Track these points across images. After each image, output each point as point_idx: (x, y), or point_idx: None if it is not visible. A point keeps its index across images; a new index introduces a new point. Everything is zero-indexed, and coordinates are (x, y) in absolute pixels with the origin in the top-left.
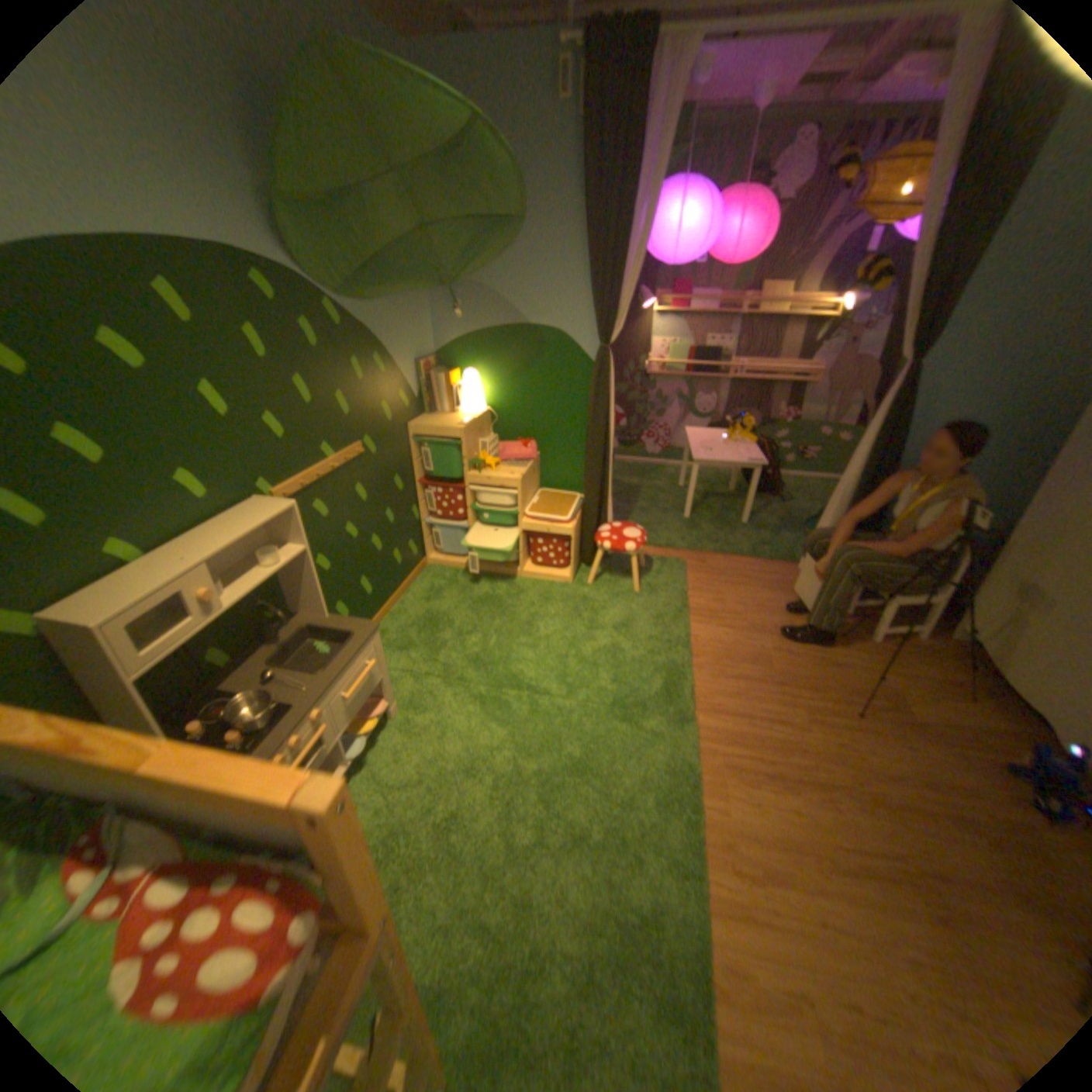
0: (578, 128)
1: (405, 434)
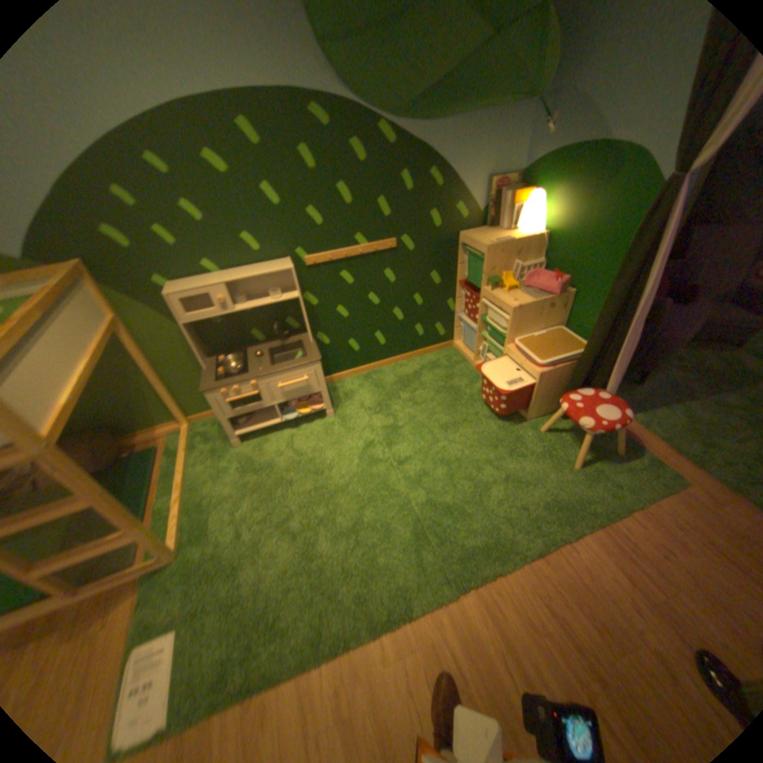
0: None
1: (455, 241)
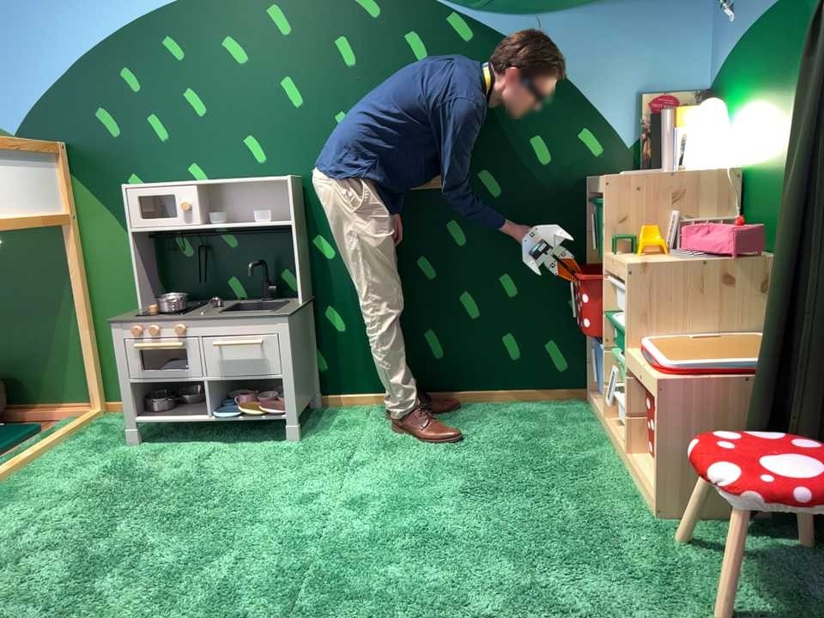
0: None
1: (579, 189)
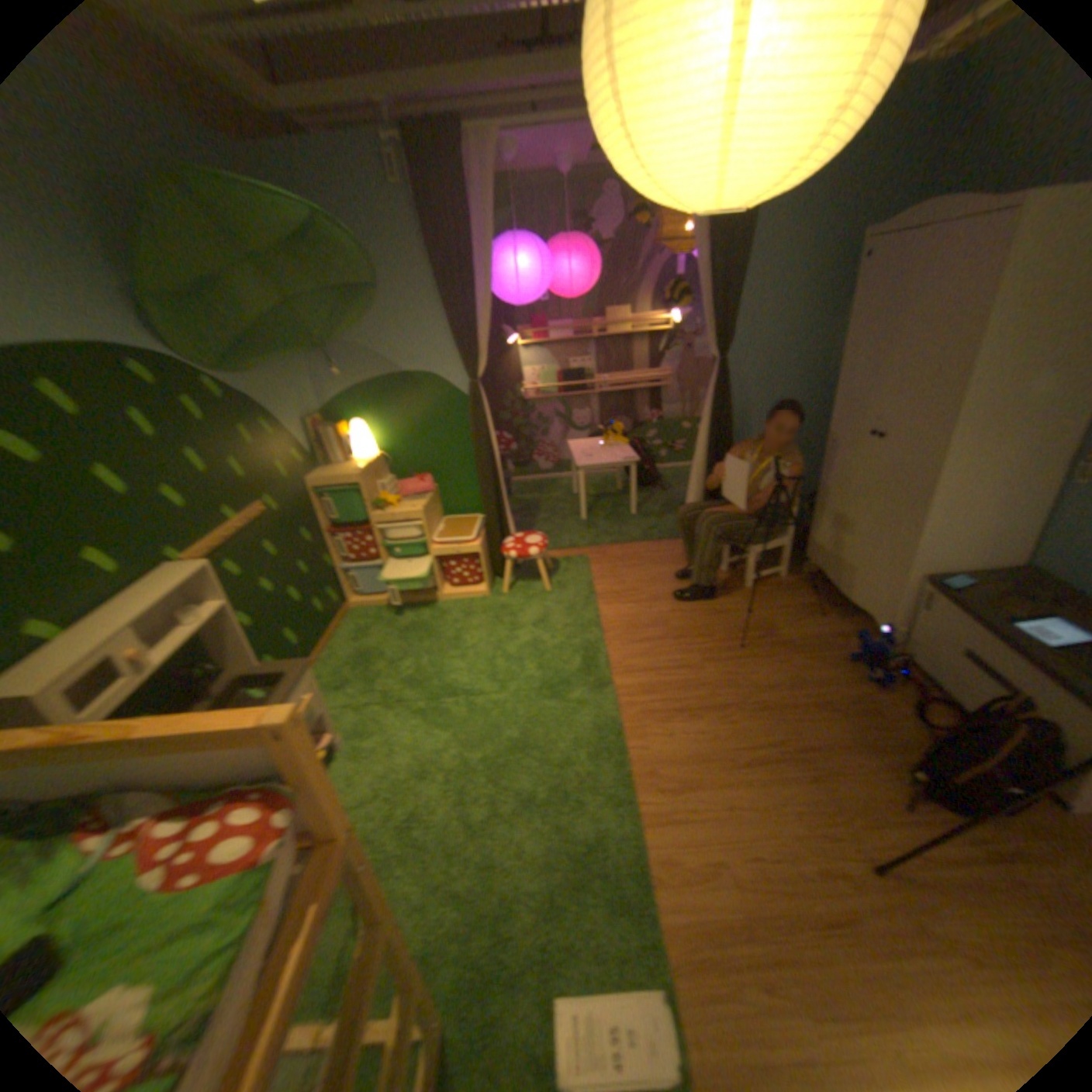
0: (410, 204)
1: (302, 487)
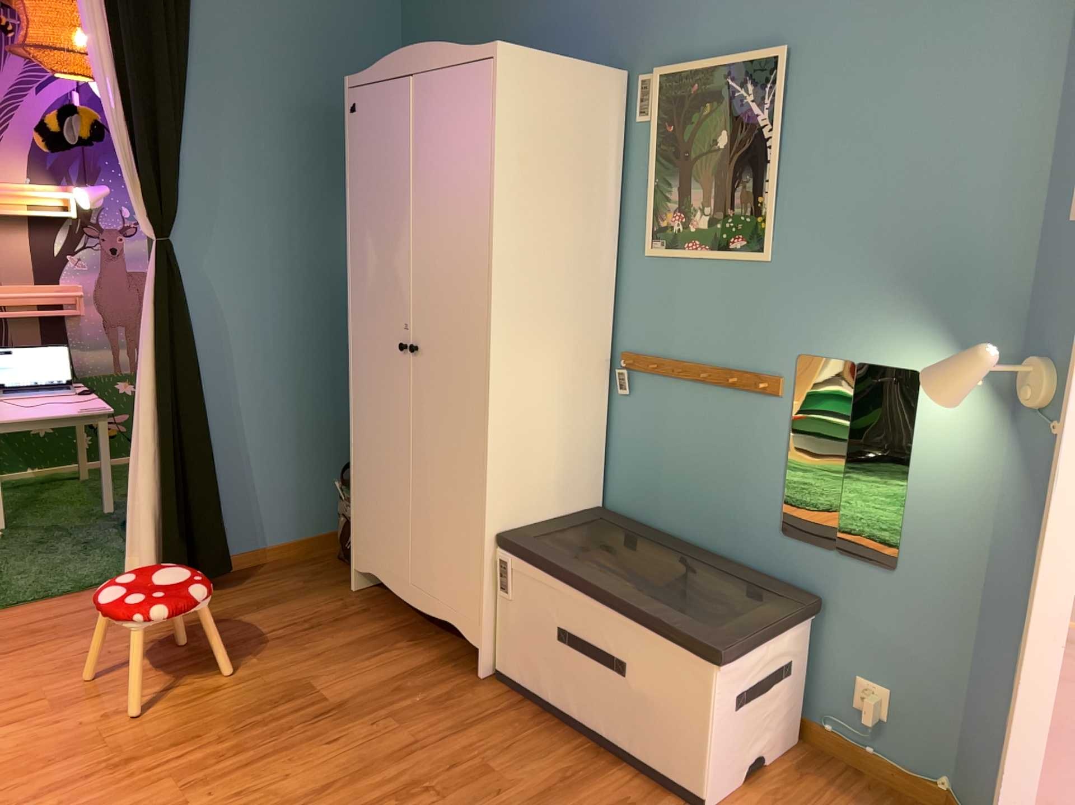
0: None
1: None
